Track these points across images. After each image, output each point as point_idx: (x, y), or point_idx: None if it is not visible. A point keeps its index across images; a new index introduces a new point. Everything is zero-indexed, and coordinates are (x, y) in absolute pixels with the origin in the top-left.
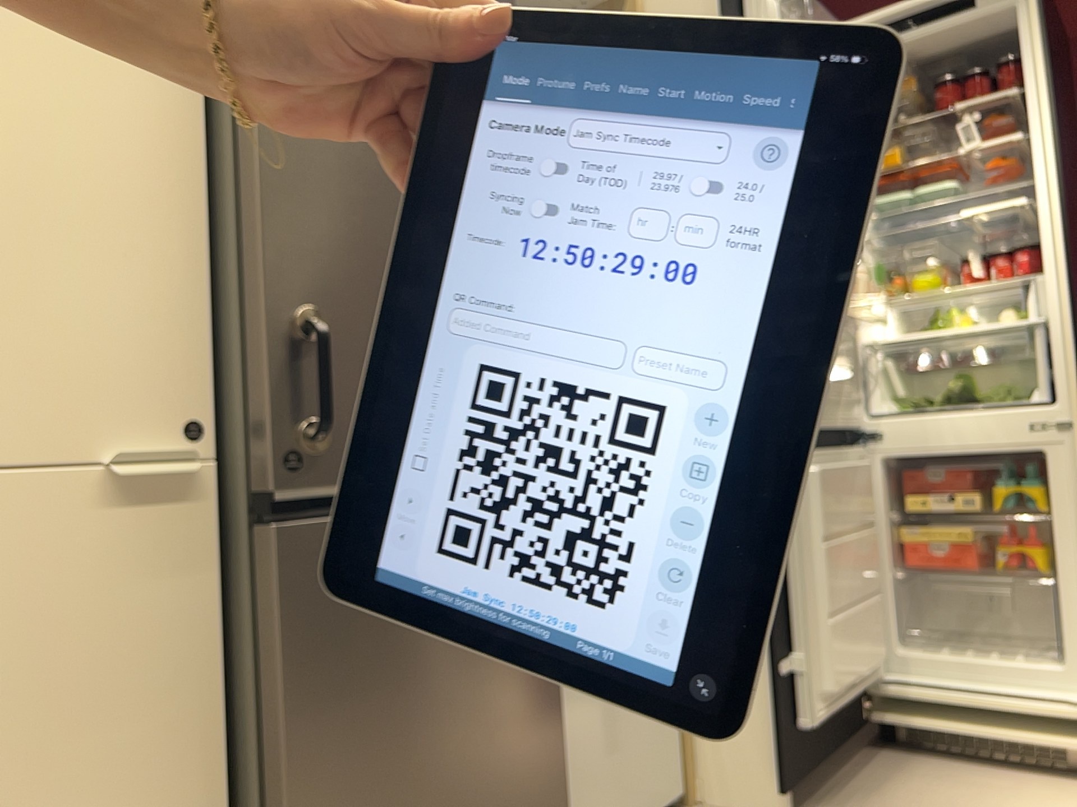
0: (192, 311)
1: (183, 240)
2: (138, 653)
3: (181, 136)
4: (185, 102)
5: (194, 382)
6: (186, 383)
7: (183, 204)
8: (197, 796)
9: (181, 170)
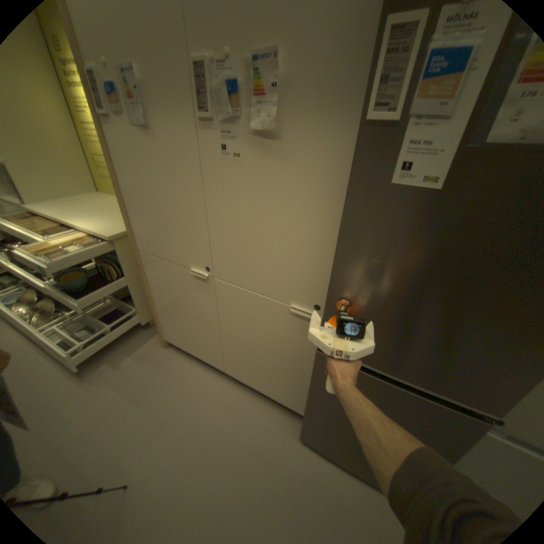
0: (326, 273)
1: (328, 249)
2: (295, 345)
3: (335, 208)
4: (340, 192)
5: (322, 294)
6: (320, 293)
7: (330, 236)
8: (304, 376)
9: (332, 222)
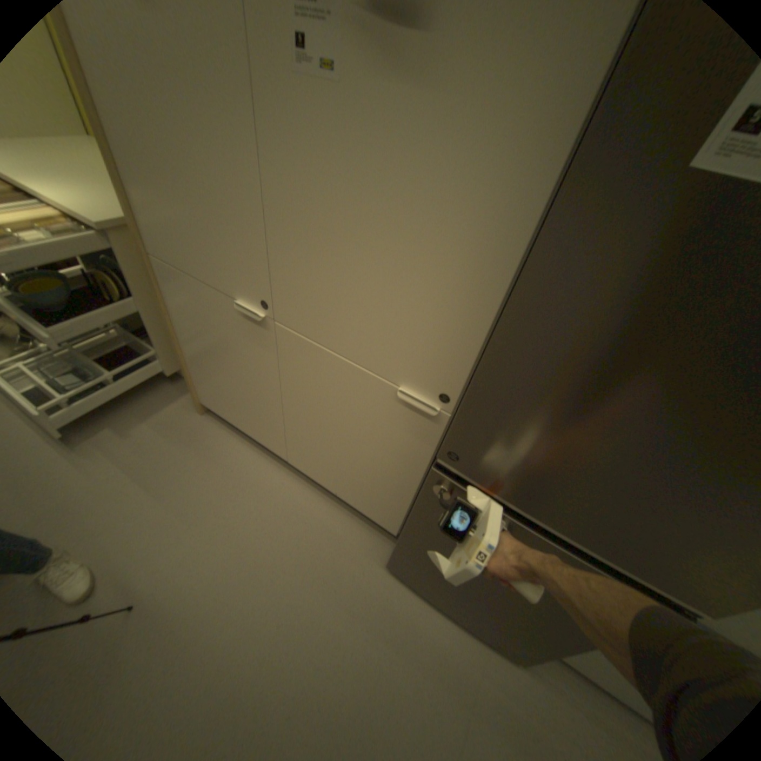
0: (472, 344)
1: (485, 300)
2: (398, 446)
3: (520, 217)
4: (540, 182)
5: (457, 378)
6: (454, 376)
7: (496, 276)
8: (406, 490)
9: (507, 248)
